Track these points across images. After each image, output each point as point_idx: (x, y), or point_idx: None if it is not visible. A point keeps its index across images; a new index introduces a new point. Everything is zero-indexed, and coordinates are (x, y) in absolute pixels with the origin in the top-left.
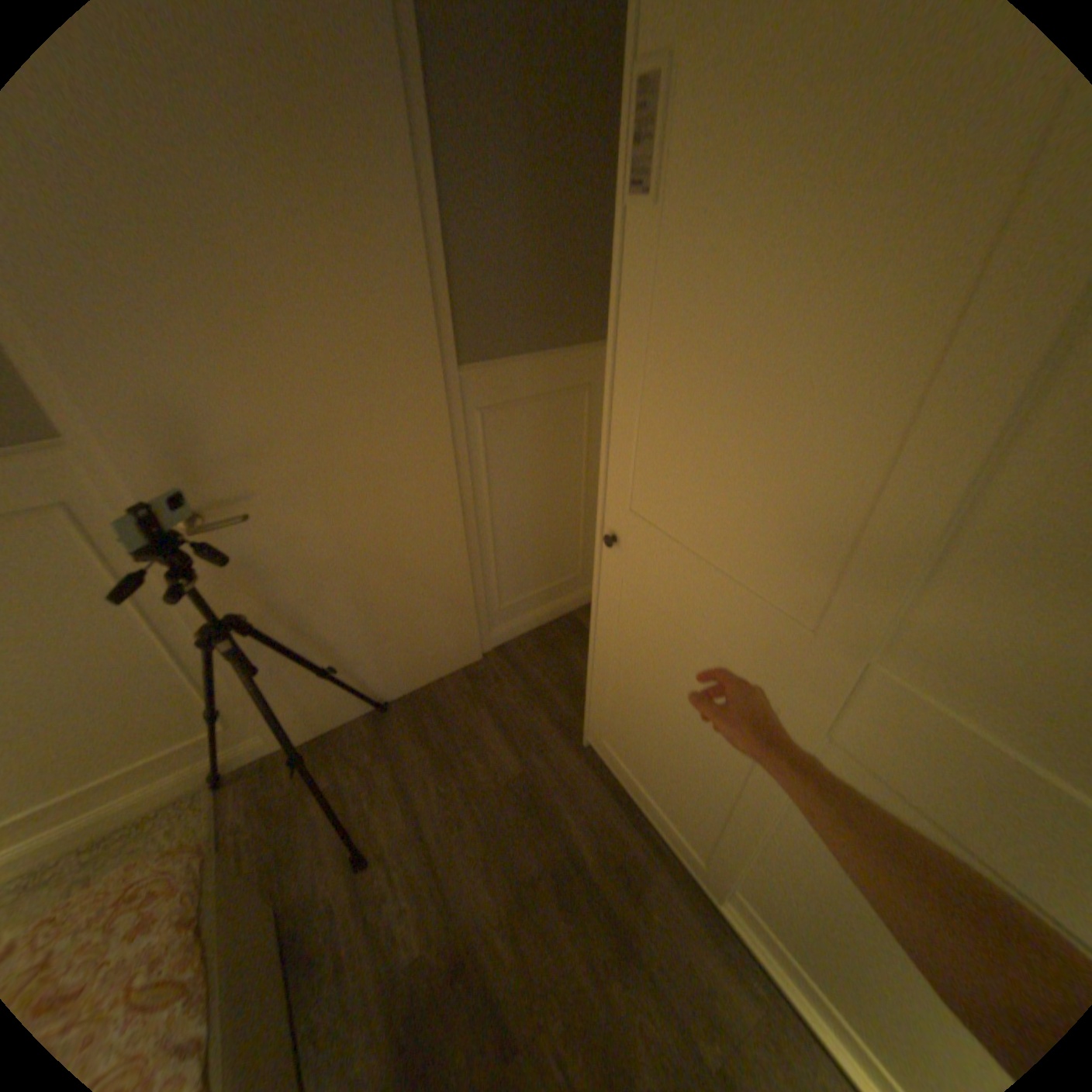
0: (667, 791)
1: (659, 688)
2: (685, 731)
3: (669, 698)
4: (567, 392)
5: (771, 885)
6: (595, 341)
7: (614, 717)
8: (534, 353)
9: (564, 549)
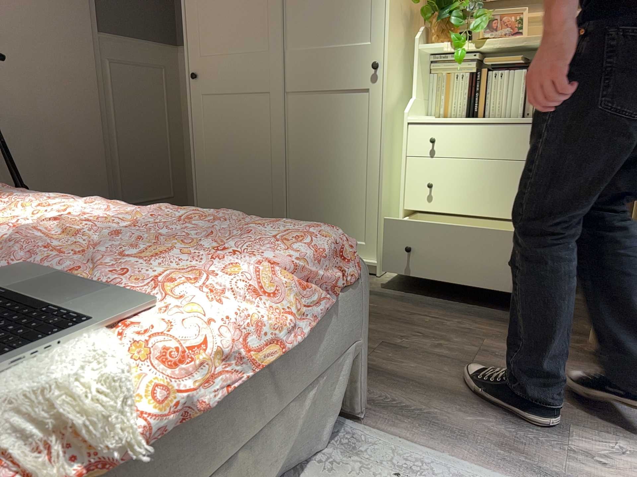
0: (247, 205)
1: (230, 140)
2: (245, 150)
3: (235, 140)
4: (155, 66)
5: (296, 200)
6: (166, 43)
7: (213, 193)
8: (137, 39)
9: (163, 171)
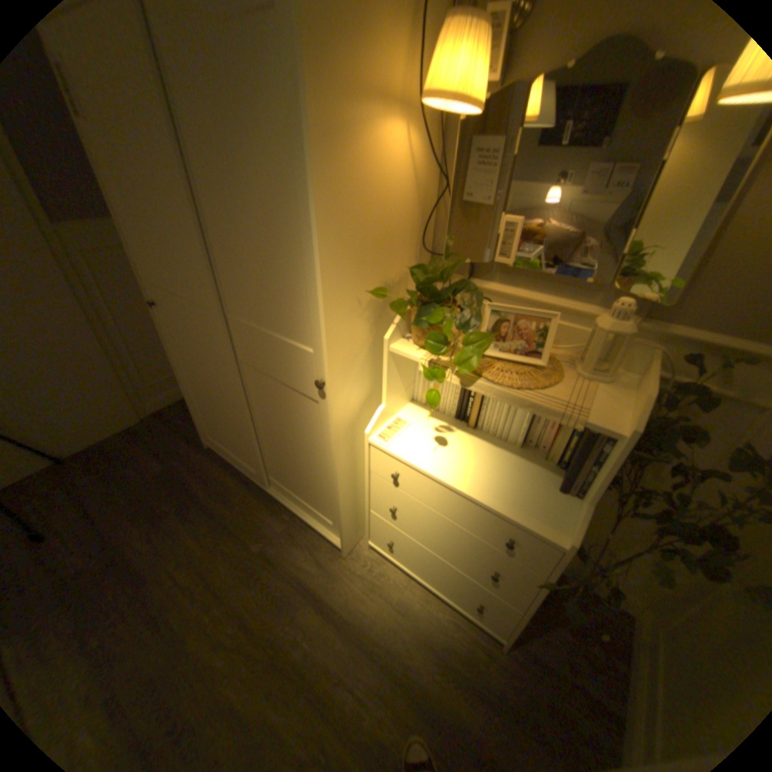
0: (231, 441)
1: (201, 380)
2: (216, 396)
3: (206, 383)
4: None
5: (270, 458)
6: None
7: (203, 415)
8: None
9: None
